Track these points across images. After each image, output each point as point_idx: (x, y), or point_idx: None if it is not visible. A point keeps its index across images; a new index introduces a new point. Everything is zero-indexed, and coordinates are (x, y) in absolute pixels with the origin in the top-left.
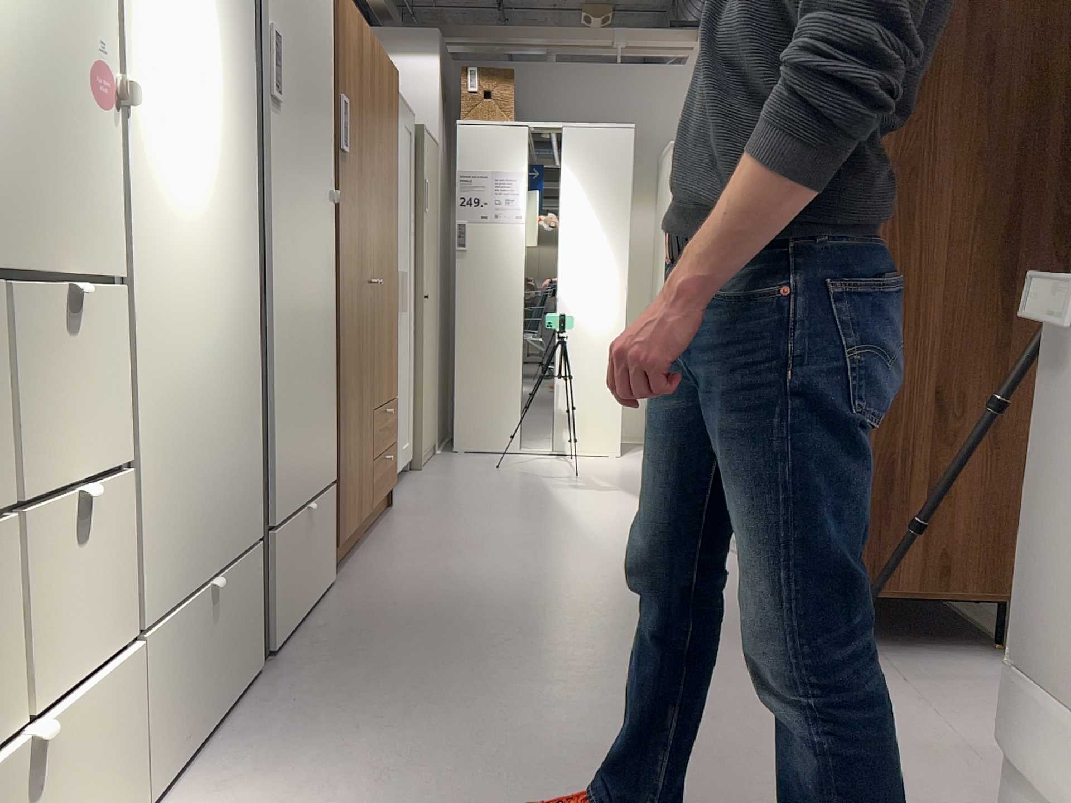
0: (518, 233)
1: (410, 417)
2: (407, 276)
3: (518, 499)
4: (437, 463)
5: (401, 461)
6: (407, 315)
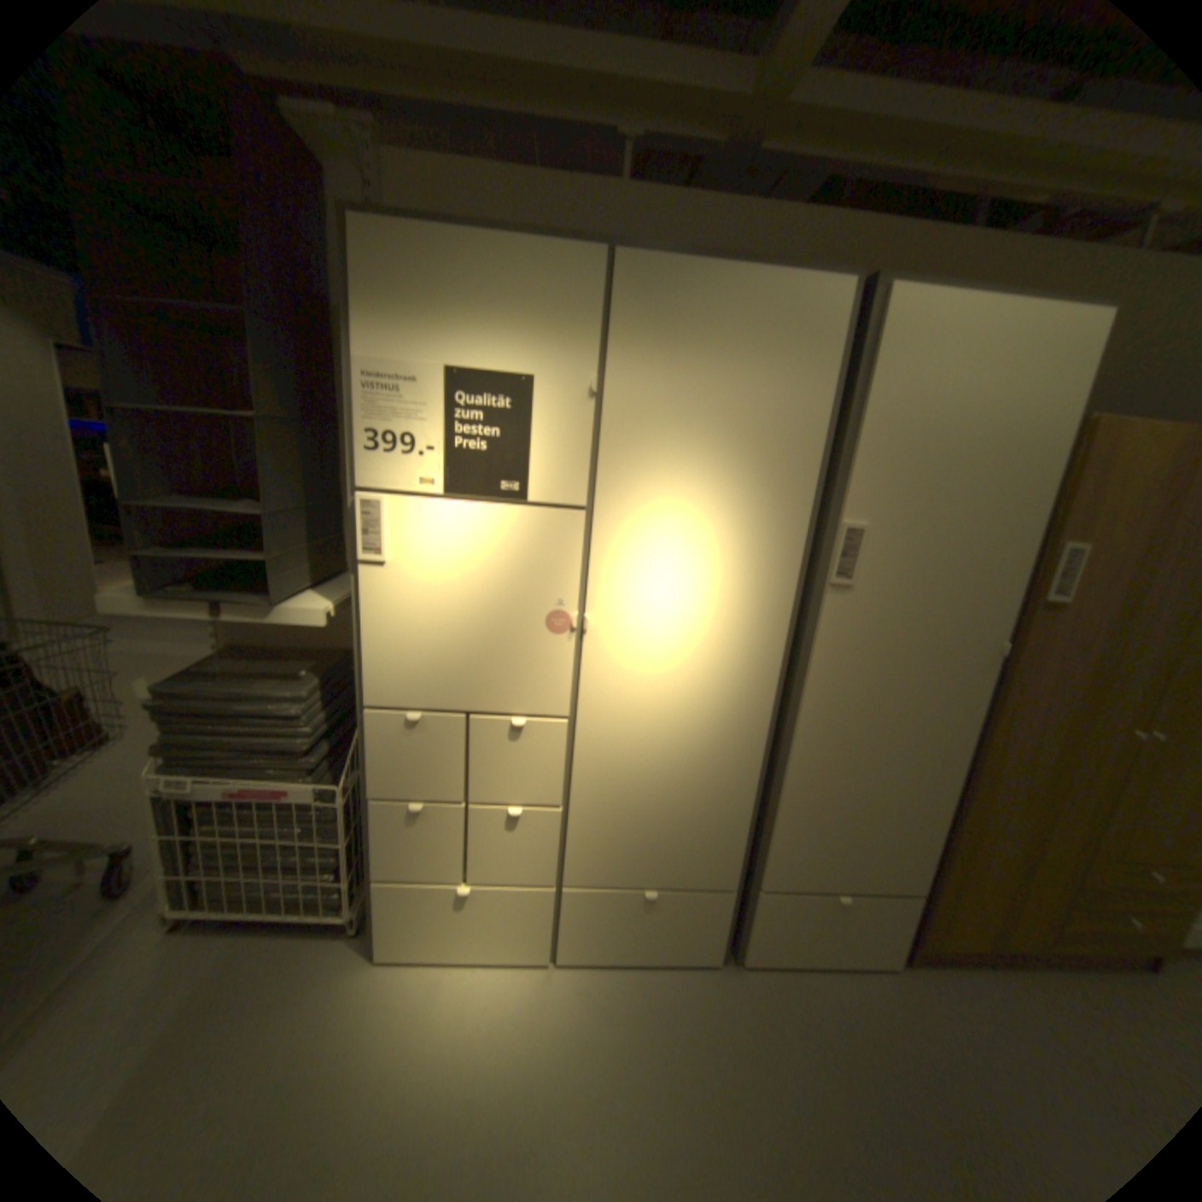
0: None
1: None
2: None
3: None
4: None
5: None
6: None
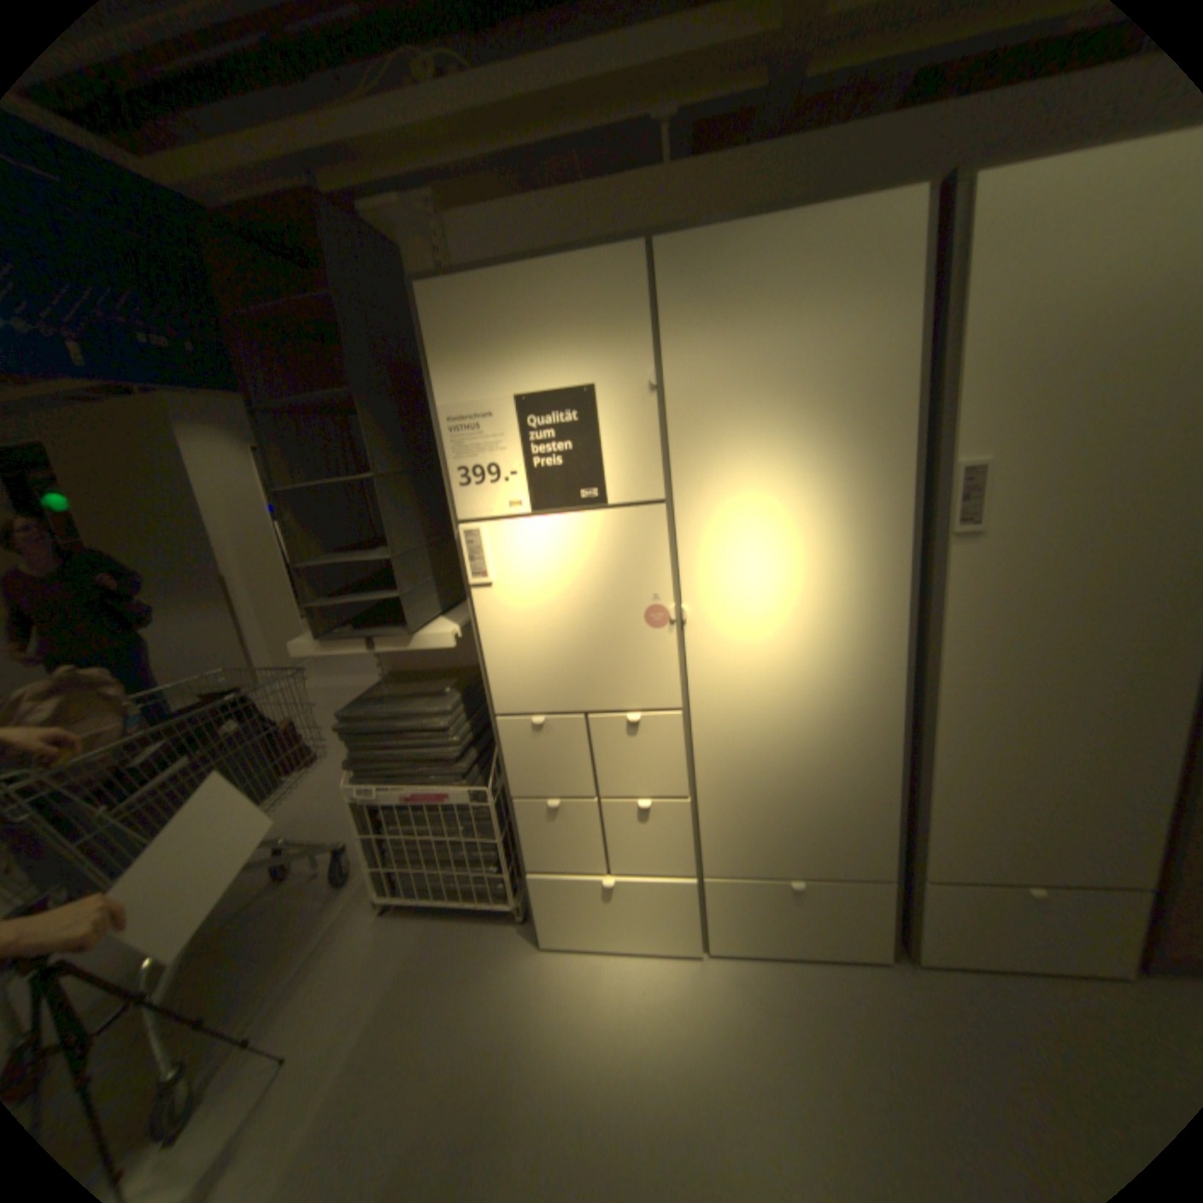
0: None
1: None
2: None
3: None
4: None
5: None
6: None
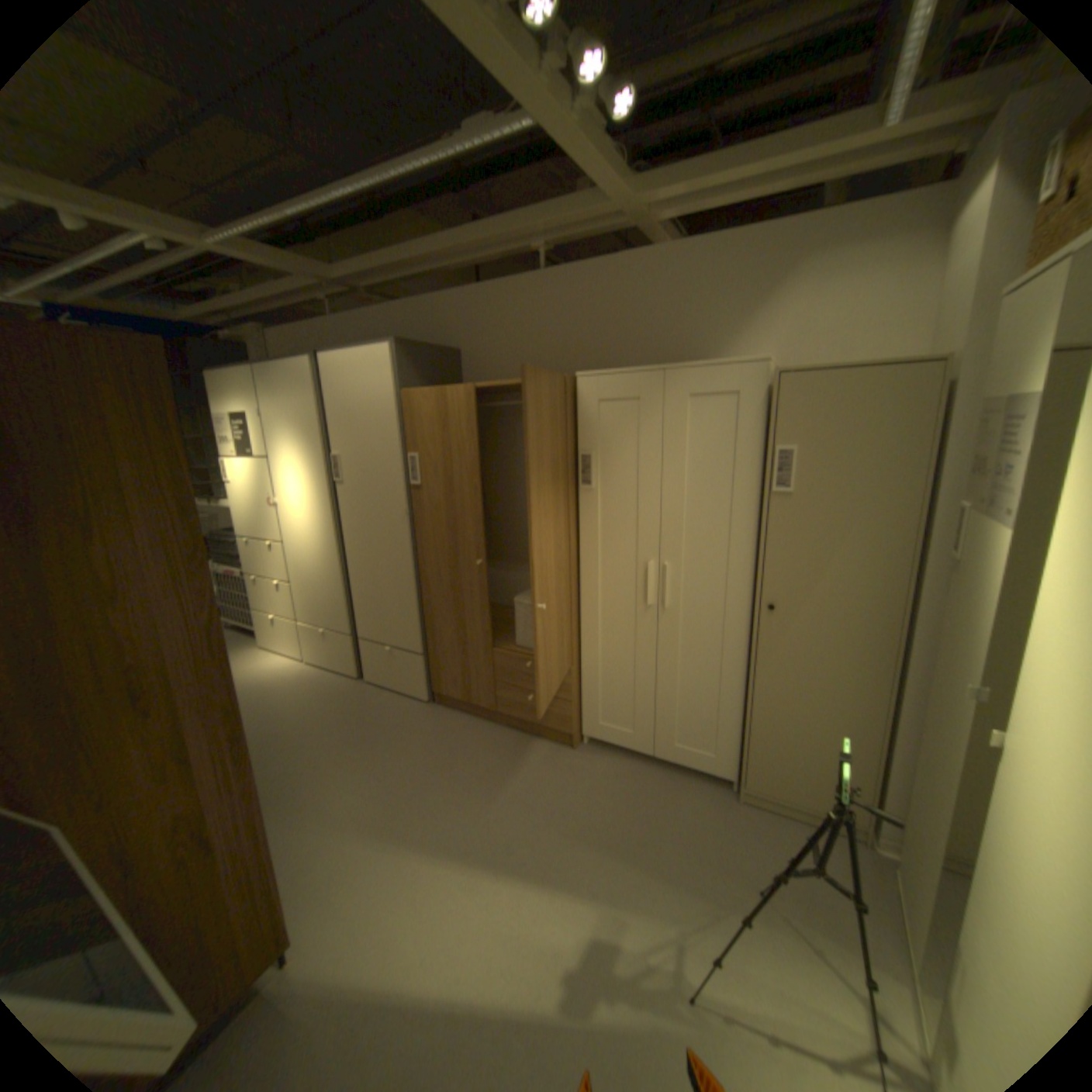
0: (1001, 551)
1: (725, 733)
2: (714, 573)
3: (563, 847)
4: (793, 831)
5: (672, 755)
6: (712, 616)
